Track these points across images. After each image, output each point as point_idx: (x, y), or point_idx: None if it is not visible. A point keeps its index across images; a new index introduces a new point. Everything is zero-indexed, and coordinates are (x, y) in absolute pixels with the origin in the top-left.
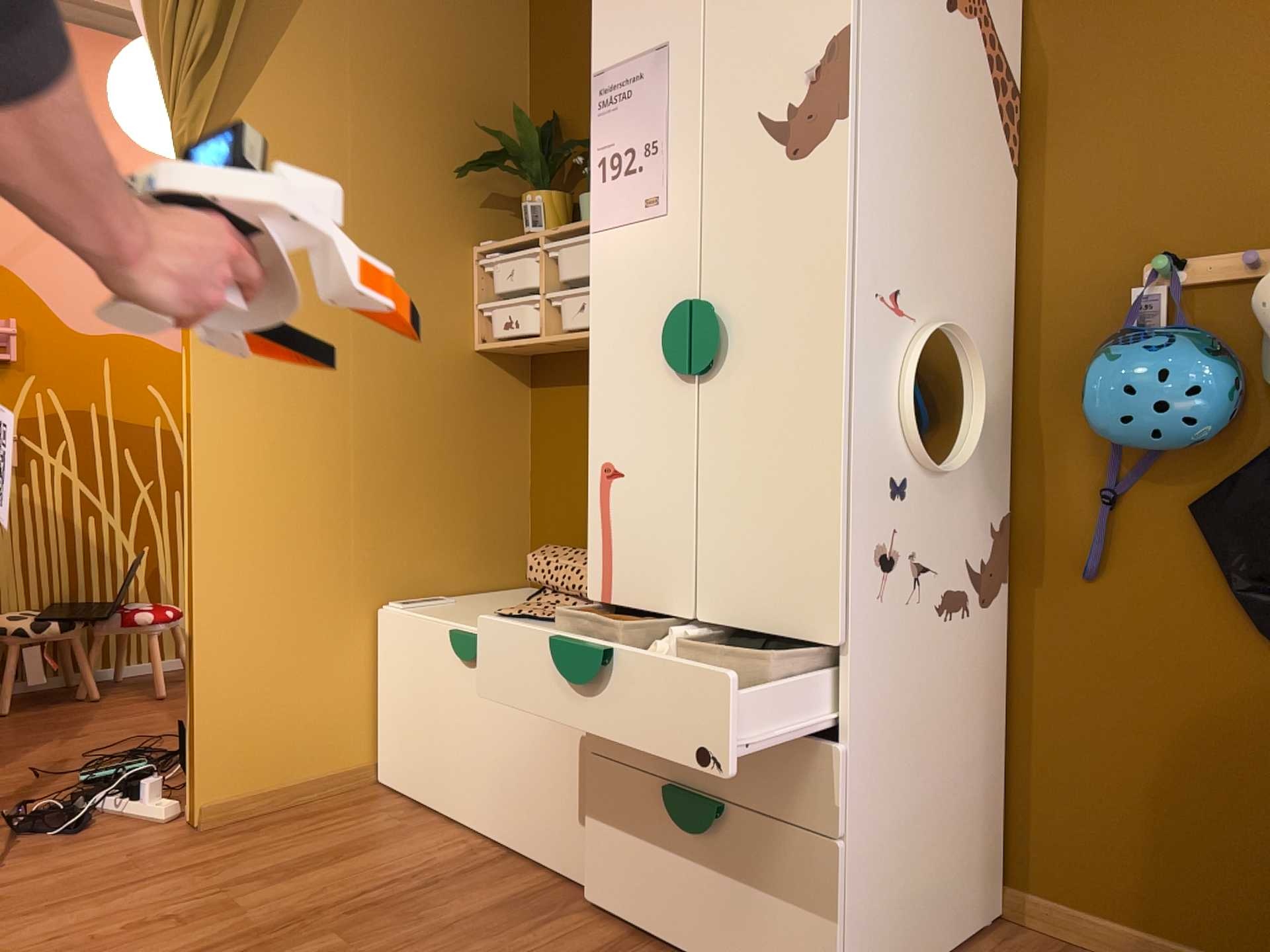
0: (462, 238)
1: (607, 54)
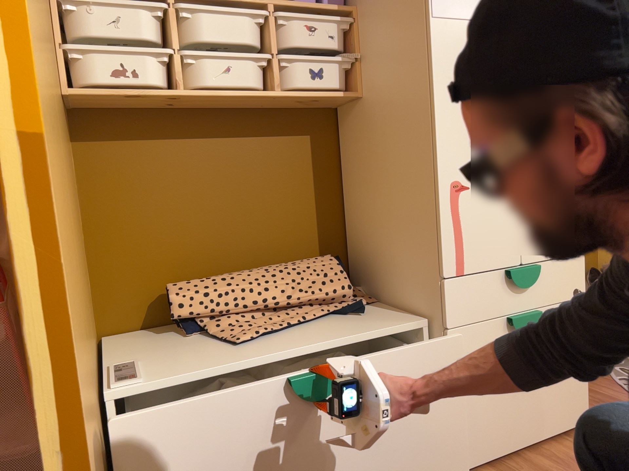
0: None
1: None
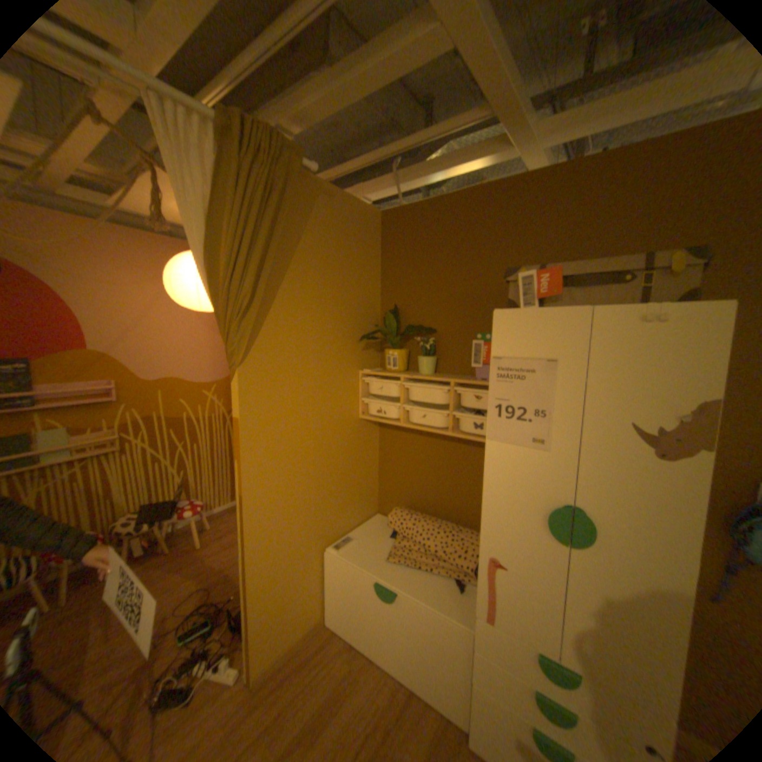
0: (355, 367)
1: (504, 347)
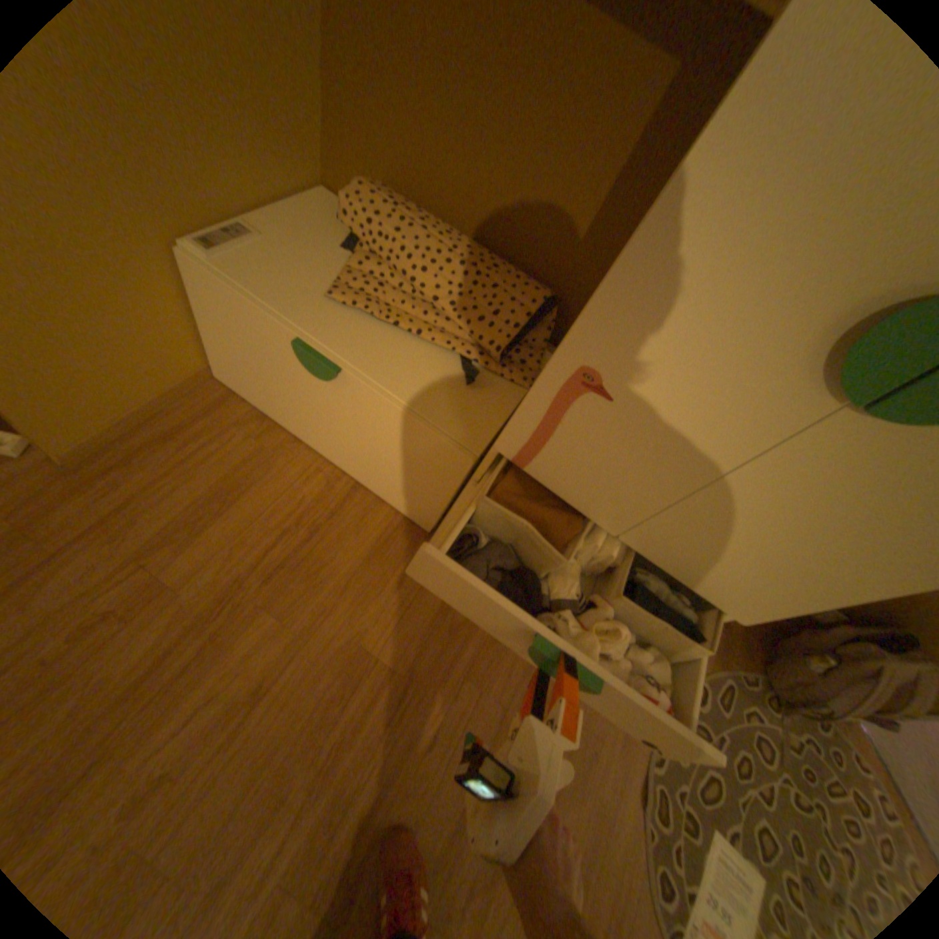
0: None
1: None
